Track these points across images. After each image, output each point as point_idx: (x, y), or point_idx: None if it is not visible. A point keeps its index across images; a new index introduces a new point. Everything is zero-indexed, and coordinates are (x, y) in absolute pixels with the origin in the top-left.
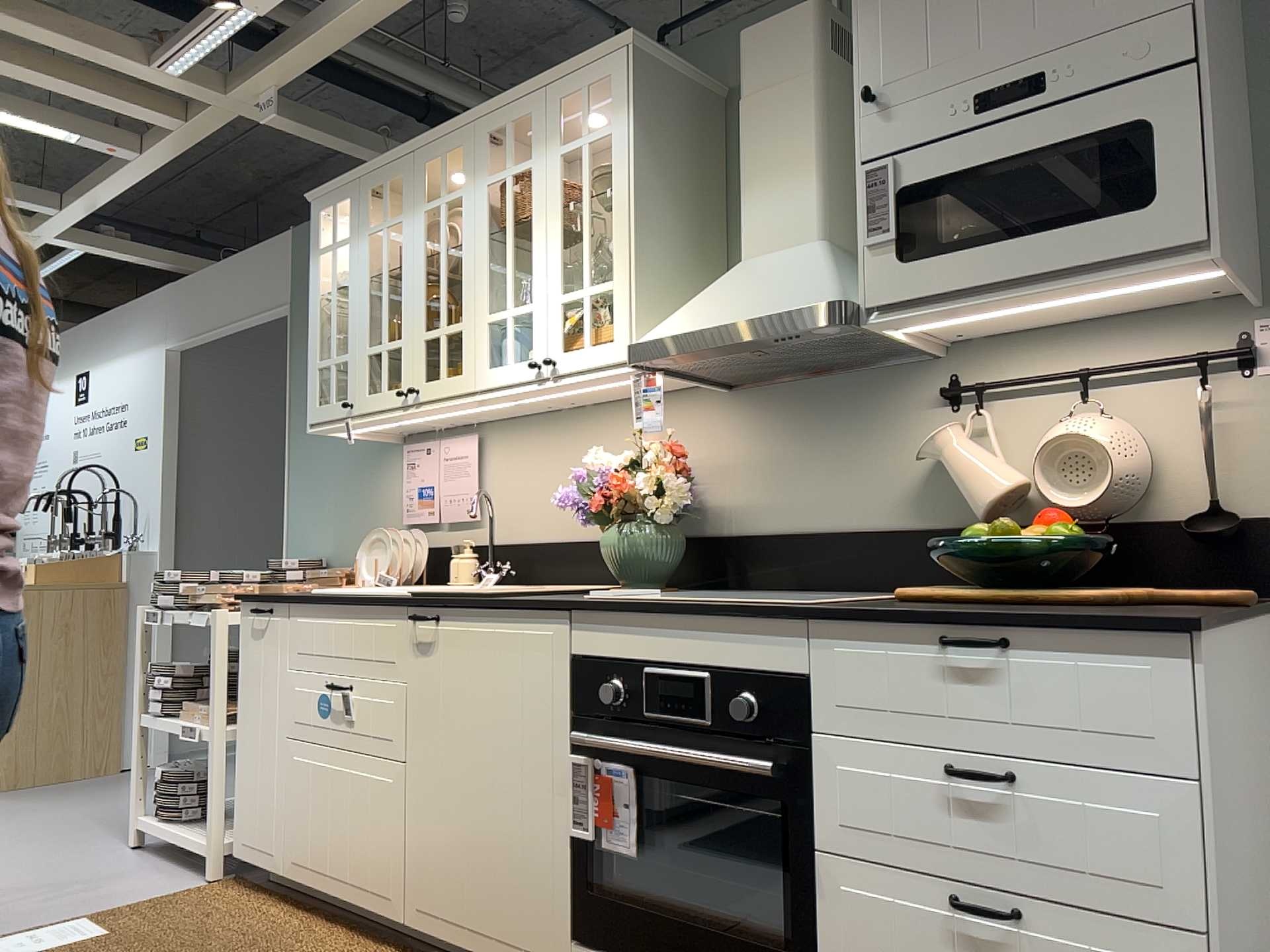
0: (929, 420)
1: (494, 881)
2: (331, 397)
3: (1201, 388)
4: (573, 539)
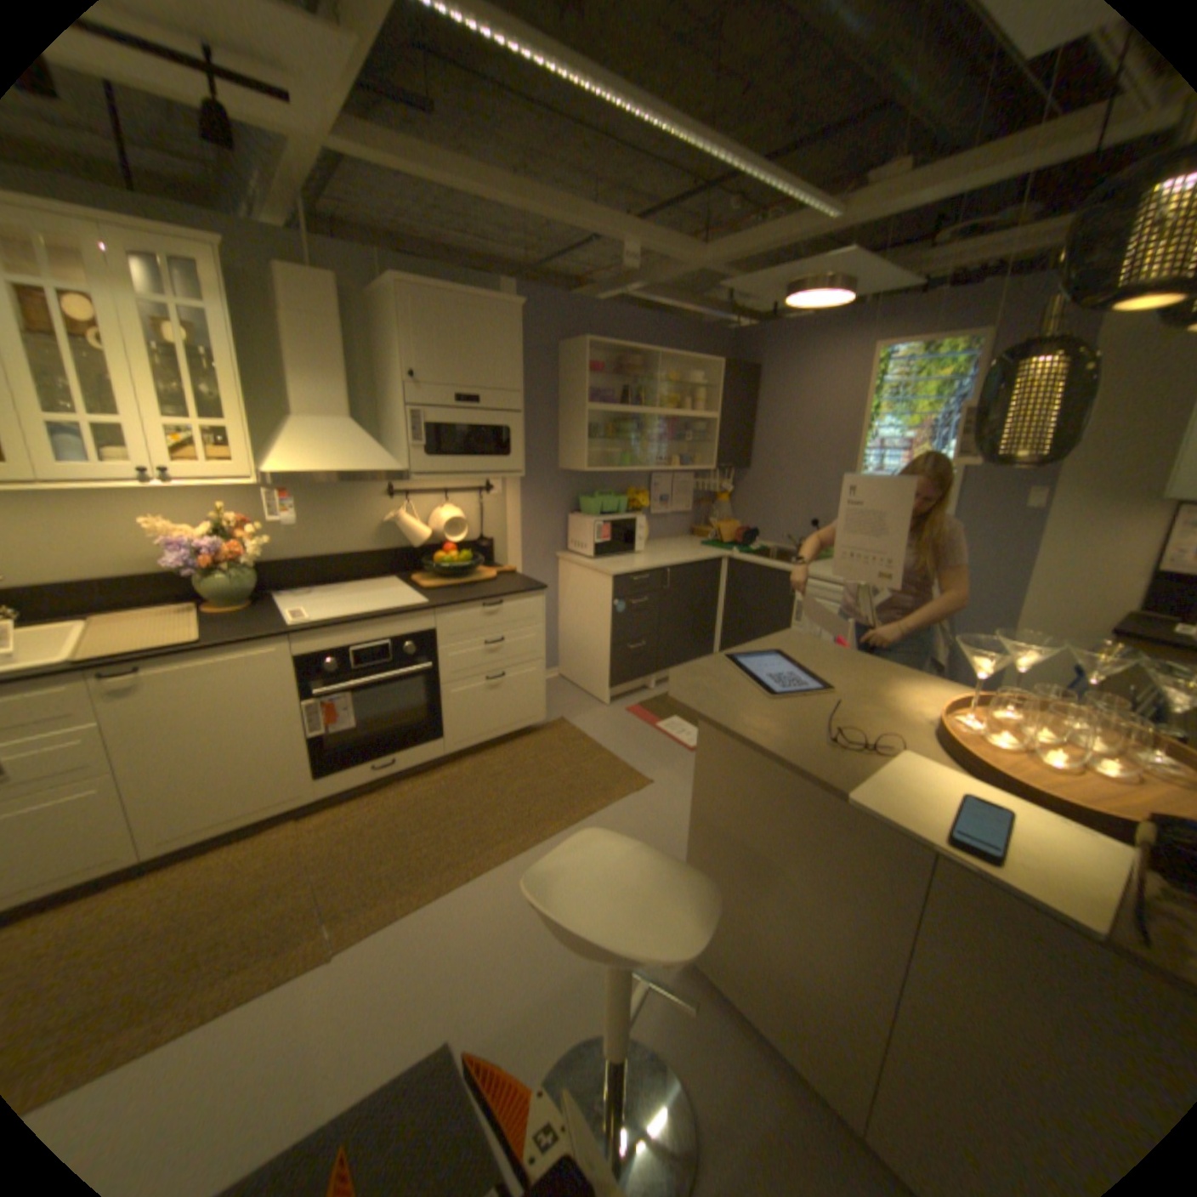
0: (380, 503)
1: (243, 789)
2: None
3: (478, 498)
4: (93, 578)
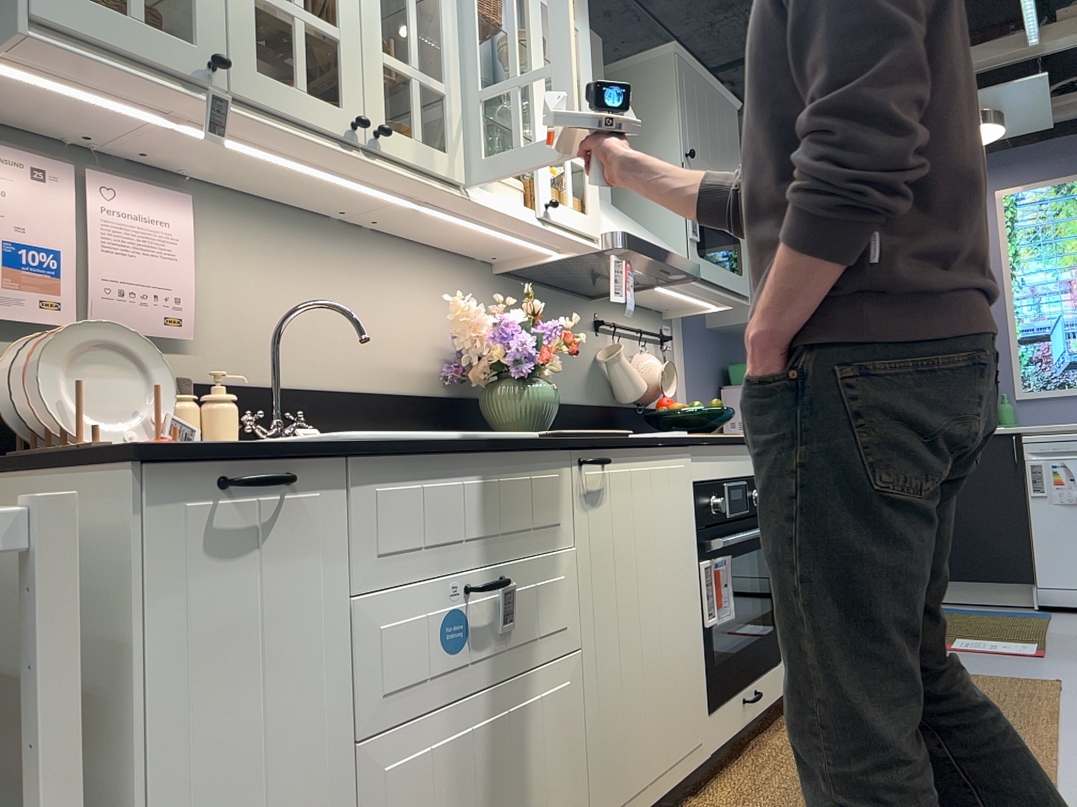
0: (591, 337)
1: (666, 712)
2: (132, 4)
3: (661, 350)
4: (356, 389)
